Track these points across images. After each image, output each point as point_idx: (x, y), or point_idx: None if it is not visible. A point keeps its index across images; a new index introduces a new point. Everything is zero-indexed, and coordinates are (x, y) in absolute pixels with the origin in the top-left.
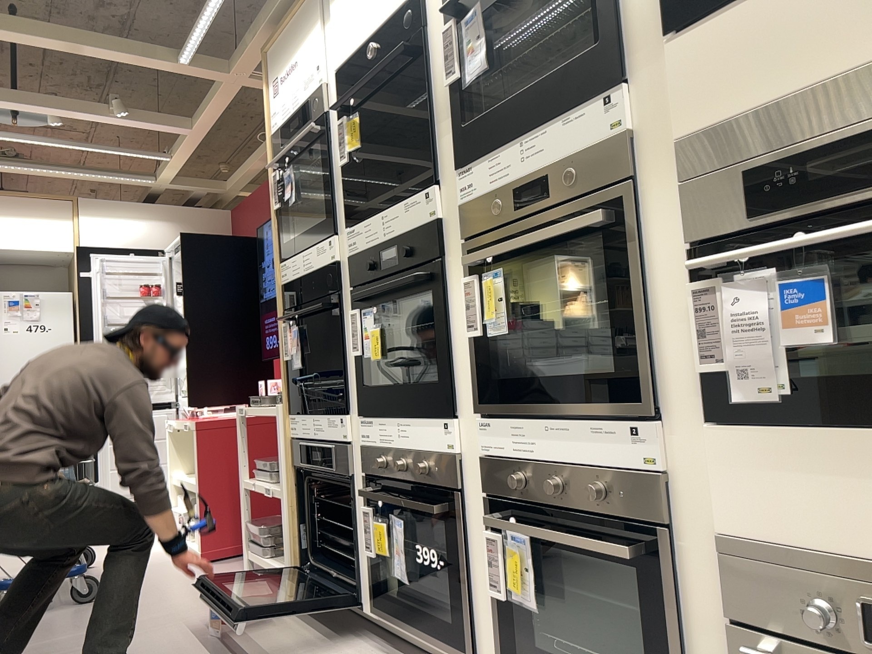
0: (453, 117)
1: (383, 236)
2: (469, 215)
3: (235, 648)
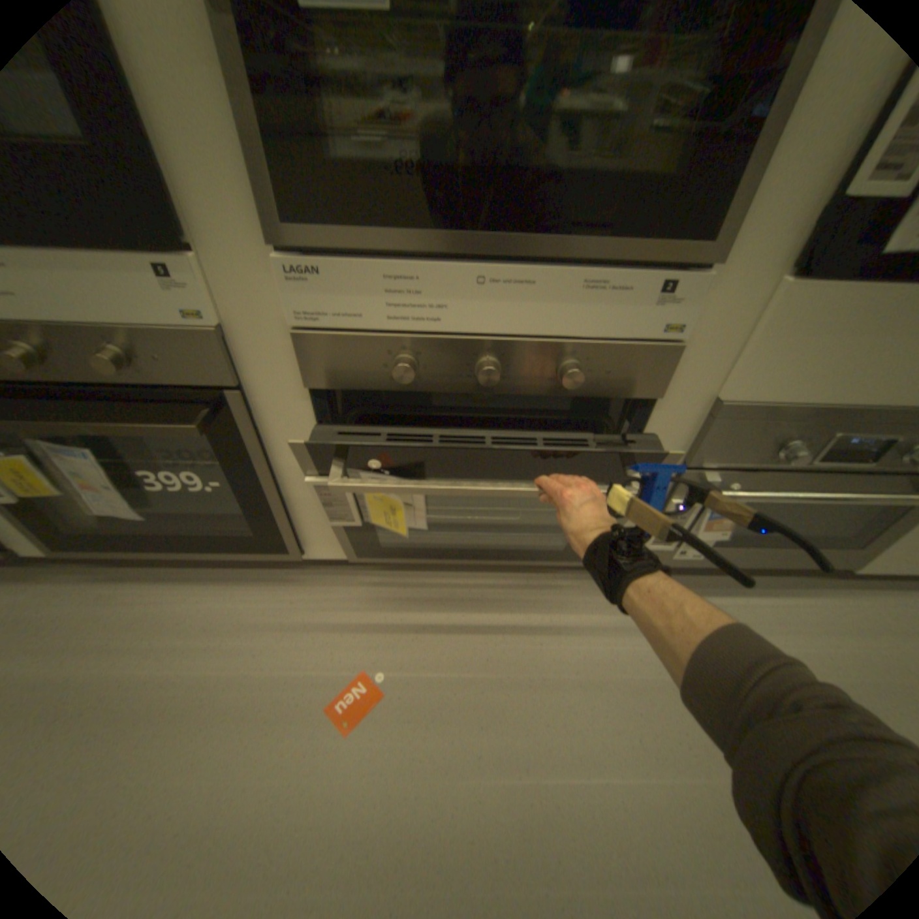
0: None
1: None
2: None
3: None
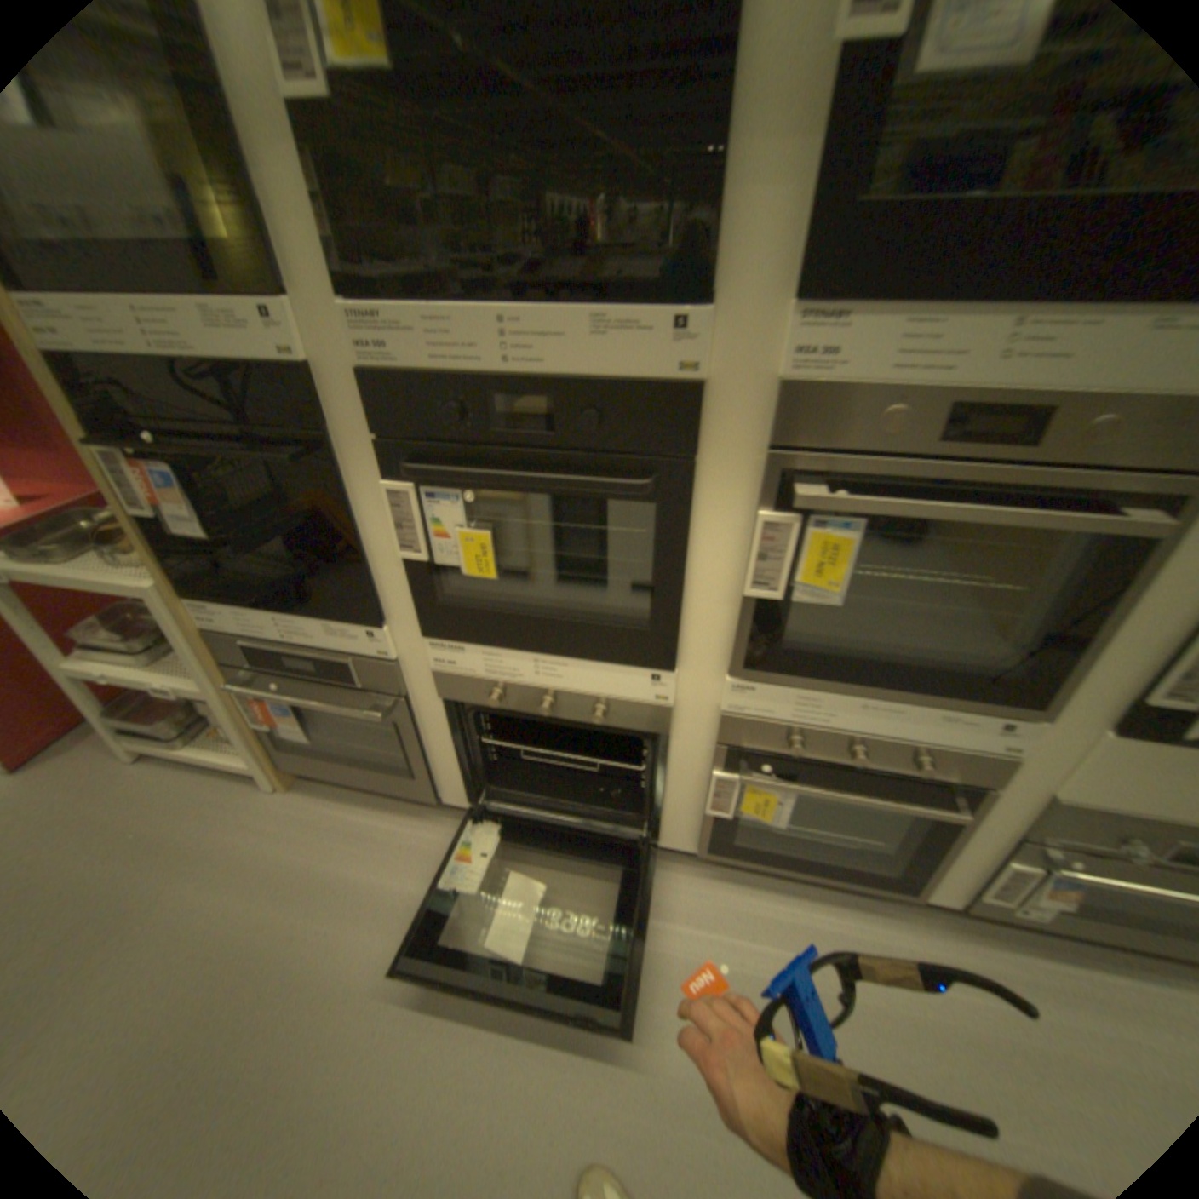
0: (824, 145)
1: (506, 363)
2: (812, 410)
3: (293, 928)
